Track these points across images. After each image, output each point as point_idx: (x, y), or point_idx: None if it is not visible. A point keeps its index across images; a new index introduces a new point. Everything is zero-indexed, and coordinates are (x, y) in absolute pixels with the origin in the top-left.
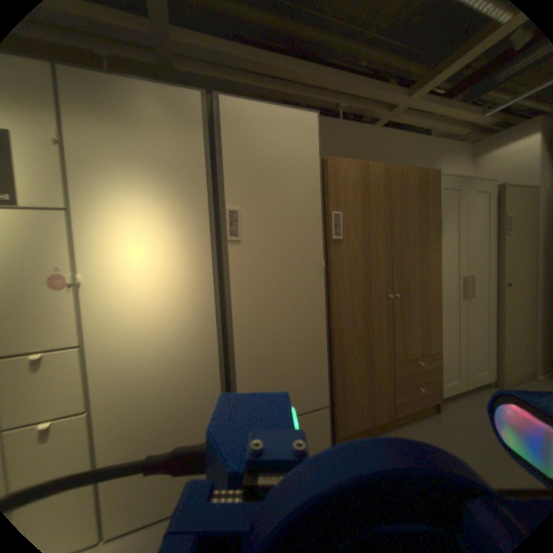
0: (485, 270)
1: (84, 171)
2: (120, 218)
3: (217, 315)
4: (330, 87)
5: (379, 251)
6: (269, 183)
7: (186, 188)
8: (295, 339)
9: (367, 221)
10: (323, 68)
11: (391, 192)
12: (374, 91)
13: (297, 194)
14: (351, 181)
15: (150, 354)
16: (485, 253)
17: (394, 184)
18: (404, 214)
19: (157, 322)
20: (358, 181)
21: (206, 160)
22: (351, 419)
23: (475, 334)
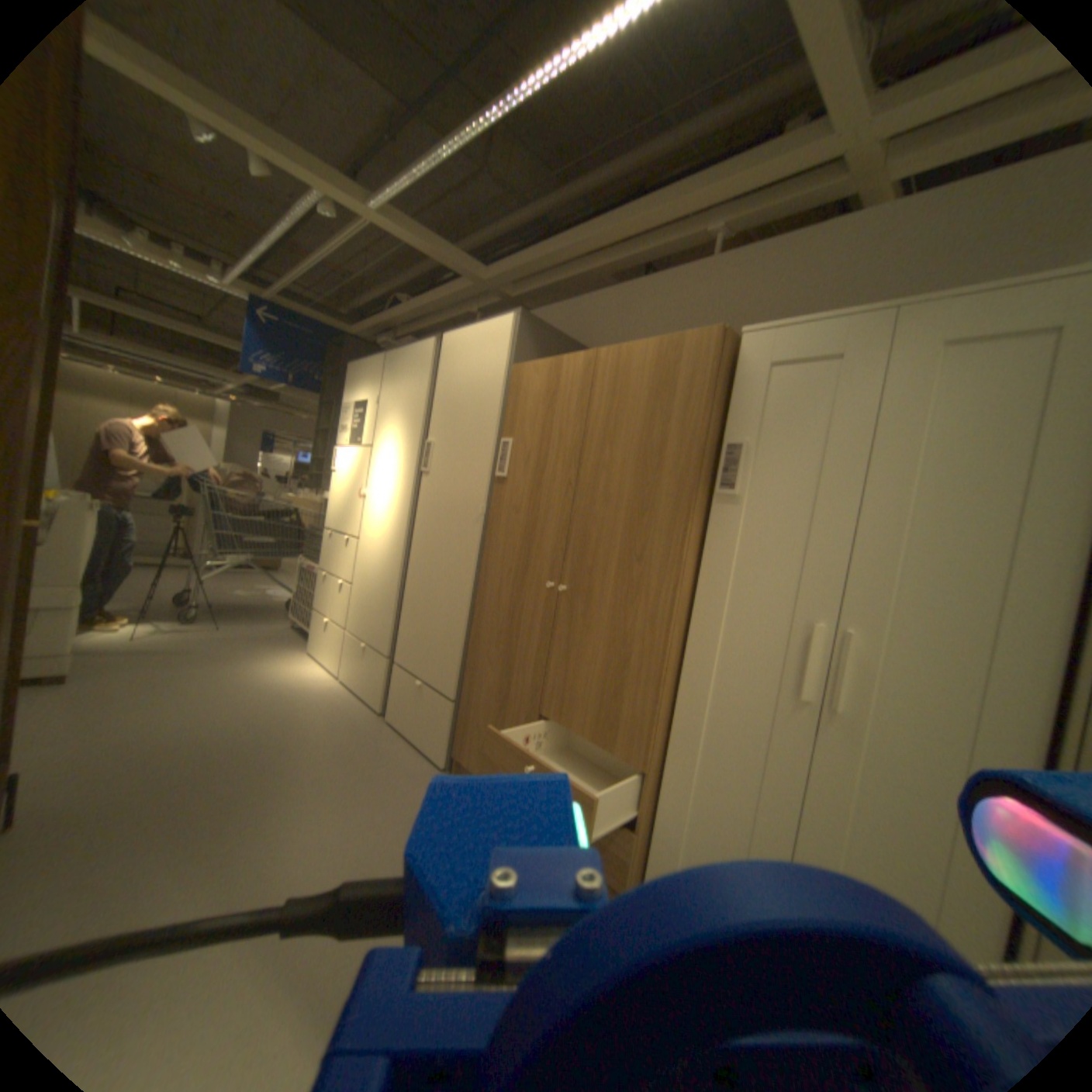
0: (960, 644)
1: (378, 420)
2: (382, 452)
3: (404, 542)
4: (651, 223)
5: (547, 503)
6: (454, 412)
7: (410, 425)
8: (439, 594)
9: (540, 452)
10: (622, 207)
11: (587, 398)
12: (724, 180)
13: (473, 420)
14: (530, 392)
15: (372, 559)
16: (973, 576)
17: (595, 384)
18: (605, 438)
19: (379, 535)
20: (539, 391)
21: (425, 398)
22: (466, 747)
23: (837, 848)
